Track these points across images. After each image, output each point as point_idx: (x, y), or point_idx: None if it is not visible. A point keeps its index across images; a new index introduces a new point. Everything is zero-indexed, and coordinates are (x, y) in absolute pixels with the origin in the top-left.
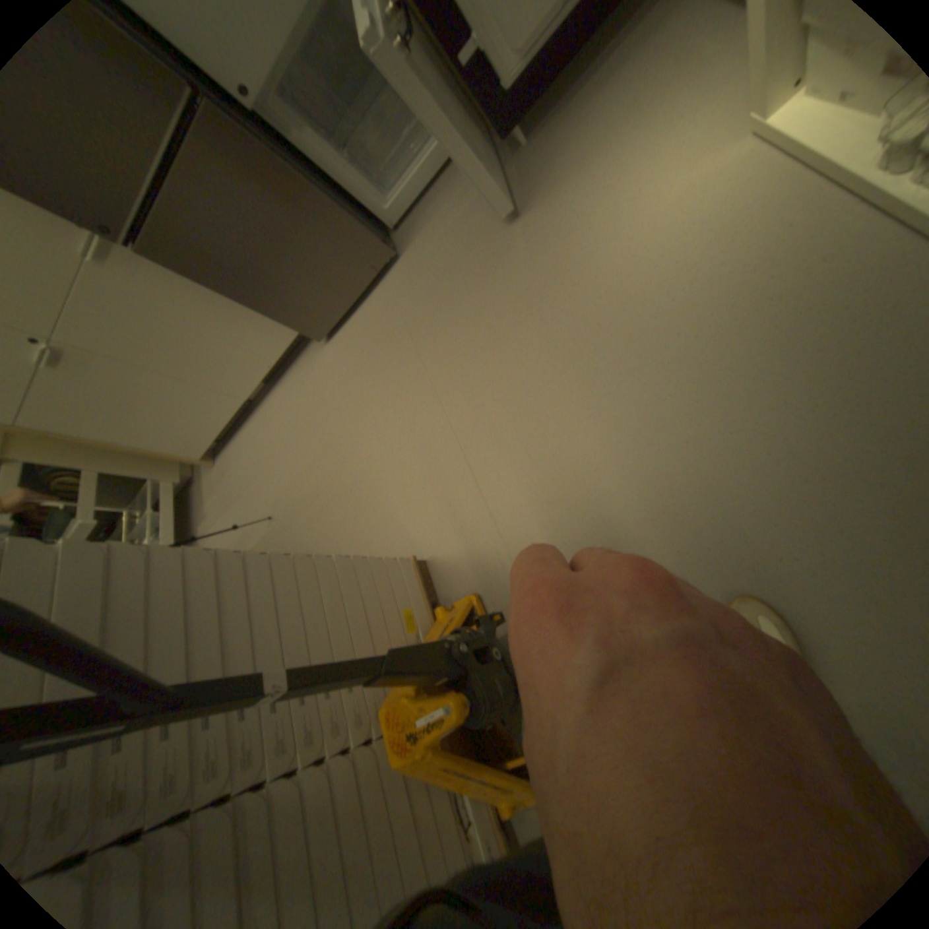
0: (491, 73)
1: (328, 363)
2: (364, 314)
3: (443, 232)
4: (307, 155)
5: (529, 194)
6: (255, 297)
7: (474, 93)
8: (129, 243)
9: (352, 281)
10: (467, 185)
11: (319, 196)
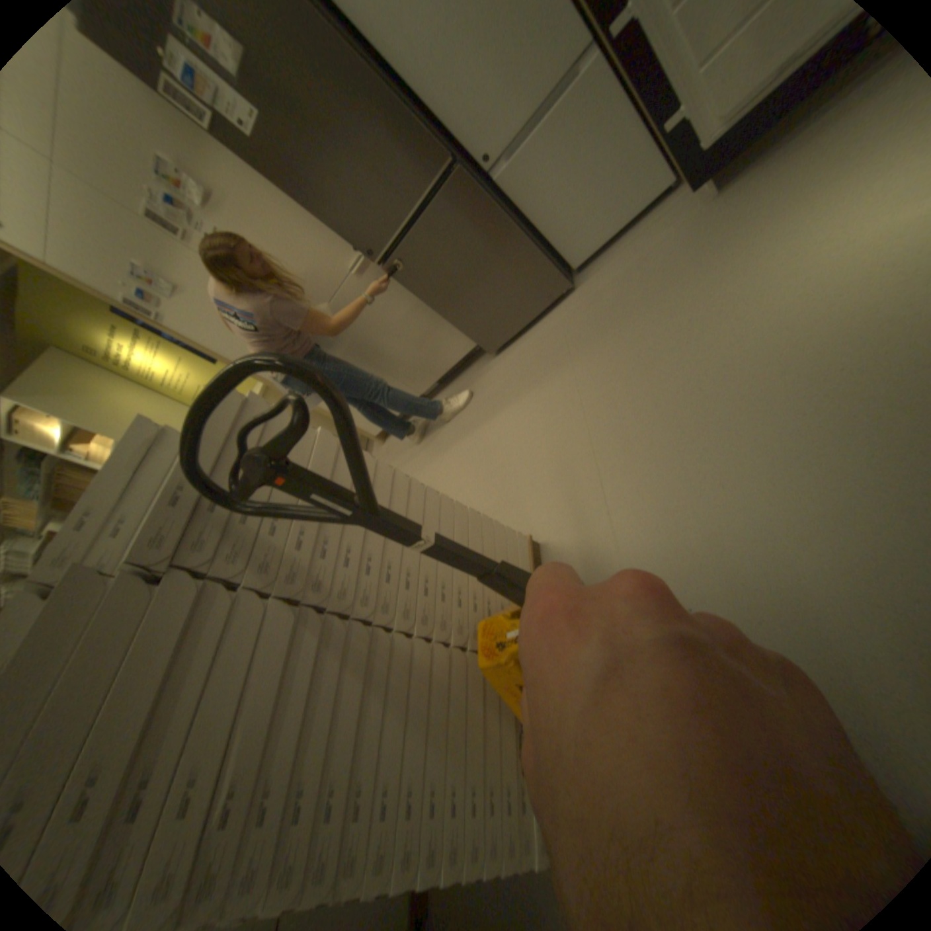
0: (694, 136)
1: (493, 372)
2: (534, 335)
3: (620, 270)
4: (519, 204)
5: (711, 239)
6: (452, 311)
7: (674, 154)
8: (380, 264)
9: (530, 306)
10: (652, 231)
11: (521, 235)
